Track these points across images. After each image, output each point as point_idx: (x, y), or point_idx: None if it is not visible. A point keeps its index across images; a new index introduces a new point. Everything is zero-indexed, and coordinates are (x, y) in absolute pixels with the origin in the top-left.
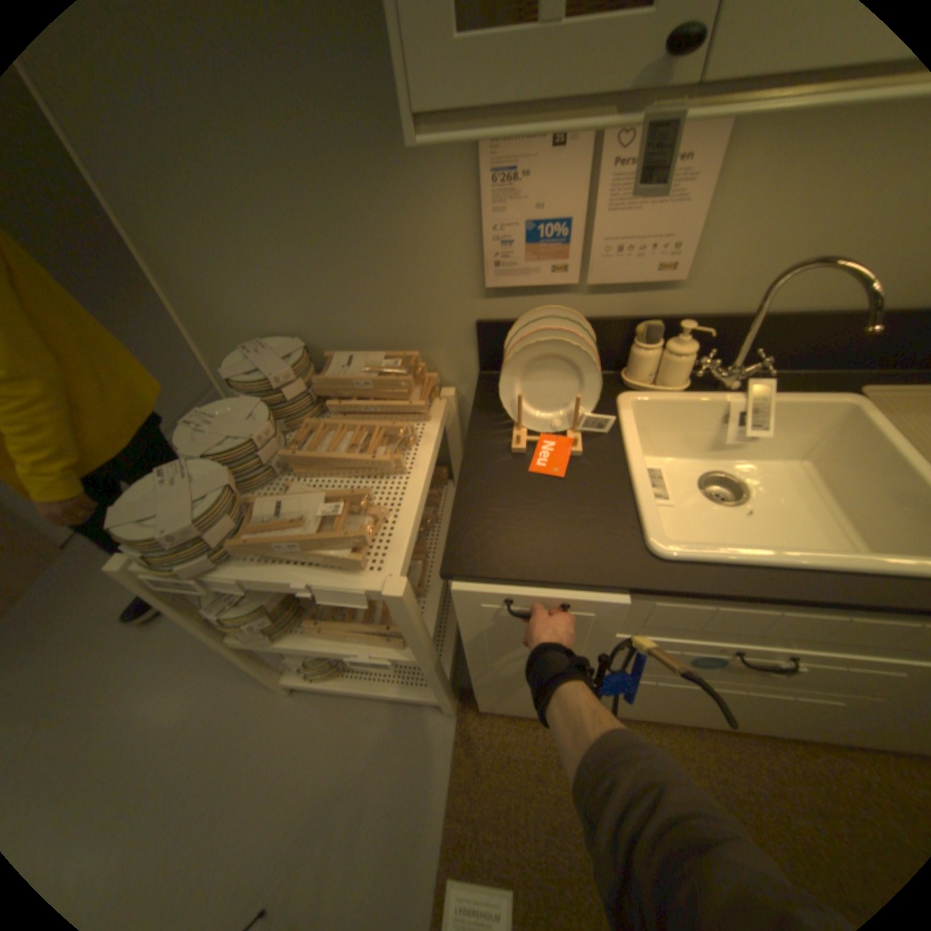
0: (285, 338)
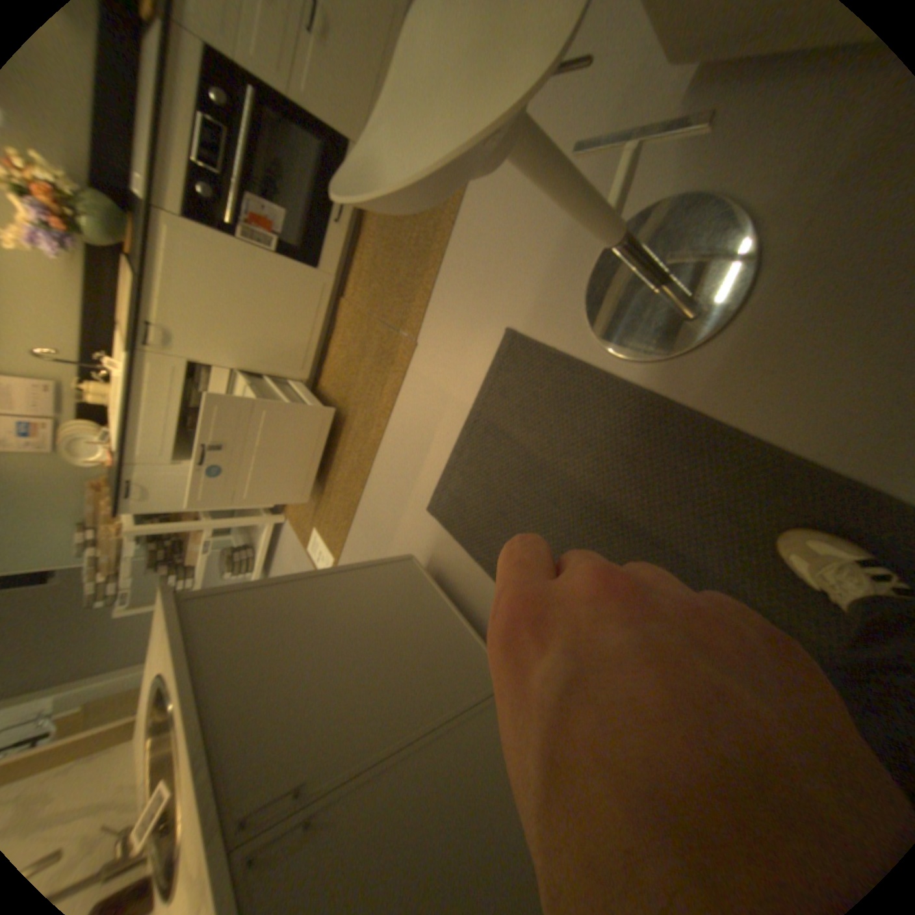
0: (76, 529)
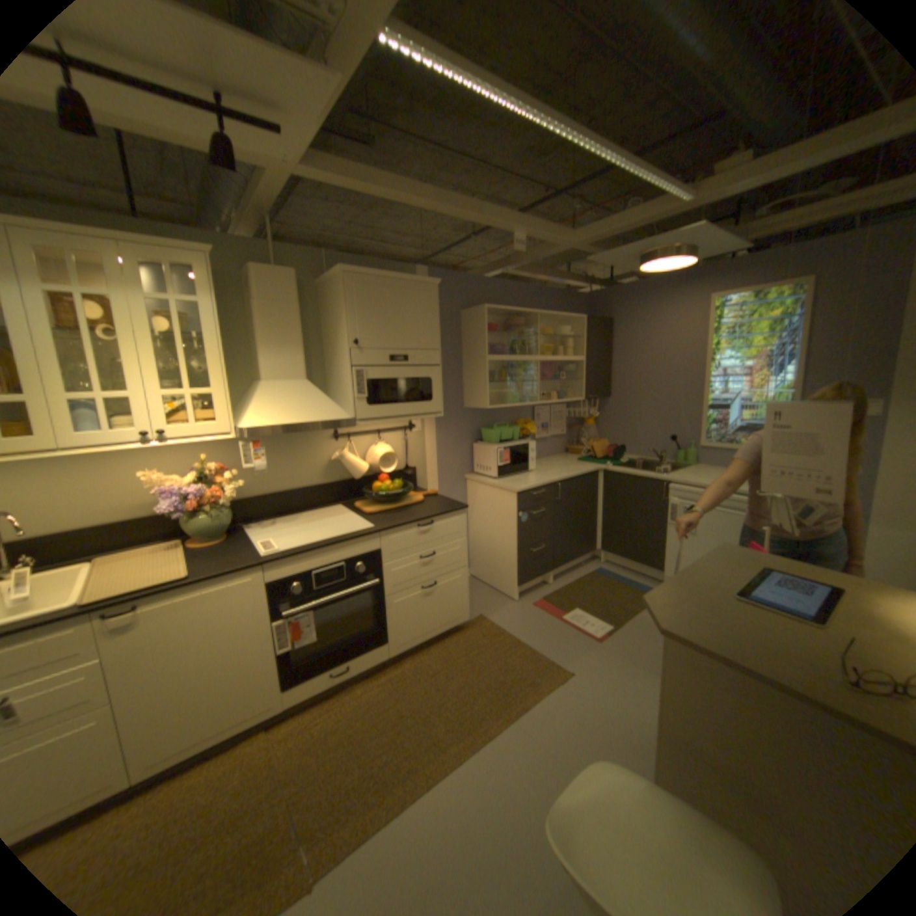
0: None
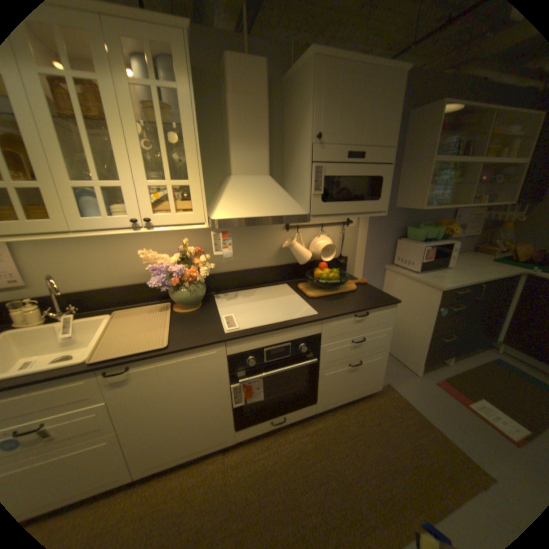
0: None
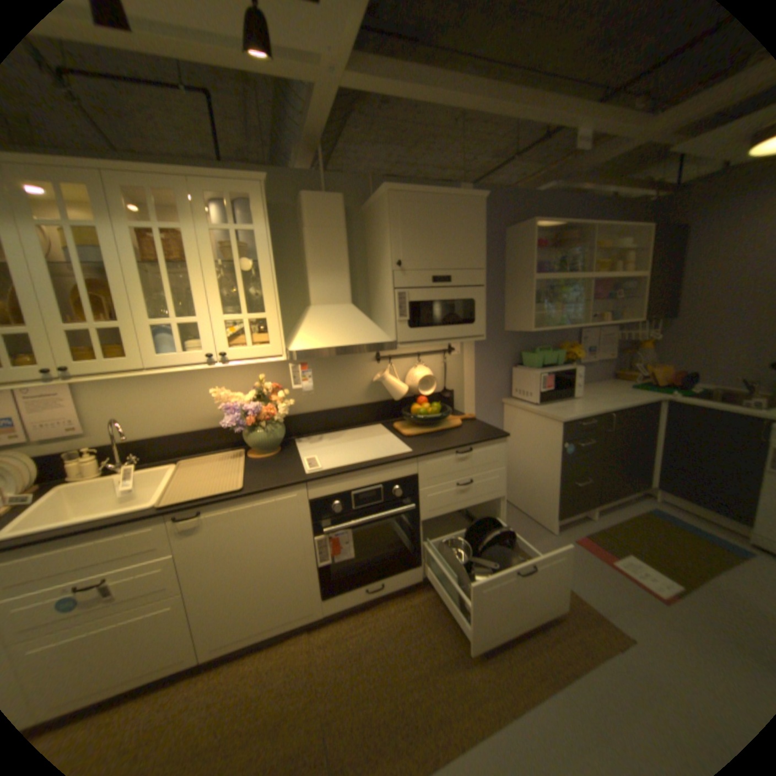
0: None
